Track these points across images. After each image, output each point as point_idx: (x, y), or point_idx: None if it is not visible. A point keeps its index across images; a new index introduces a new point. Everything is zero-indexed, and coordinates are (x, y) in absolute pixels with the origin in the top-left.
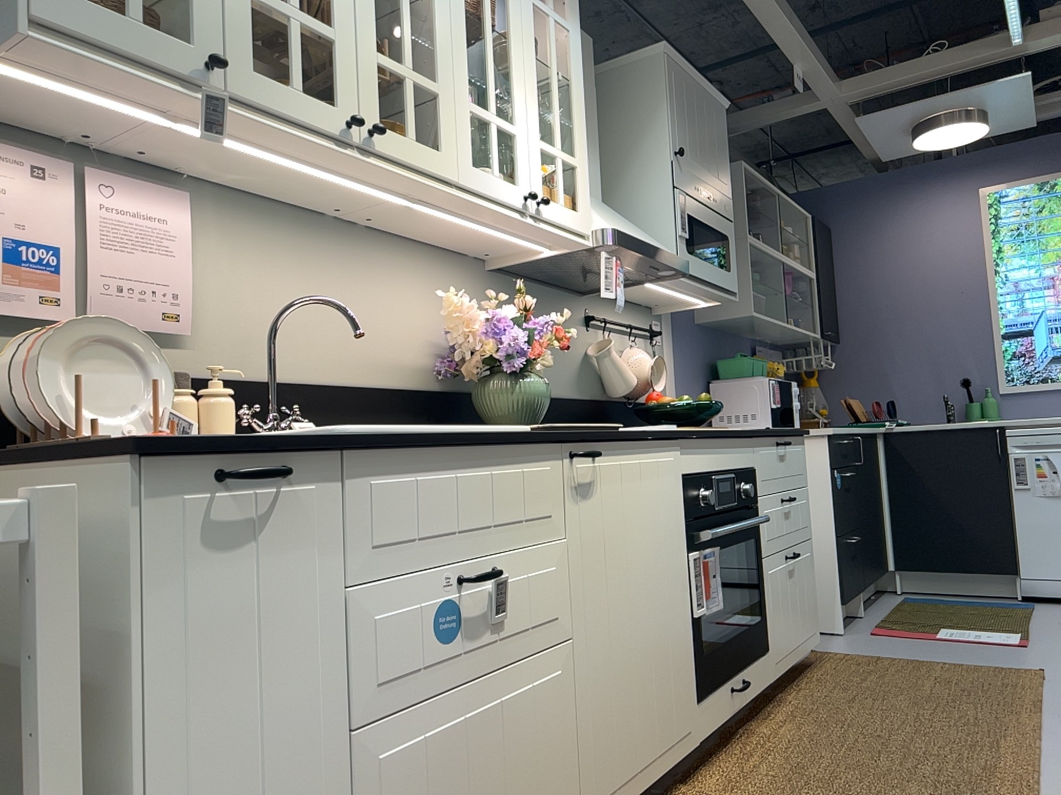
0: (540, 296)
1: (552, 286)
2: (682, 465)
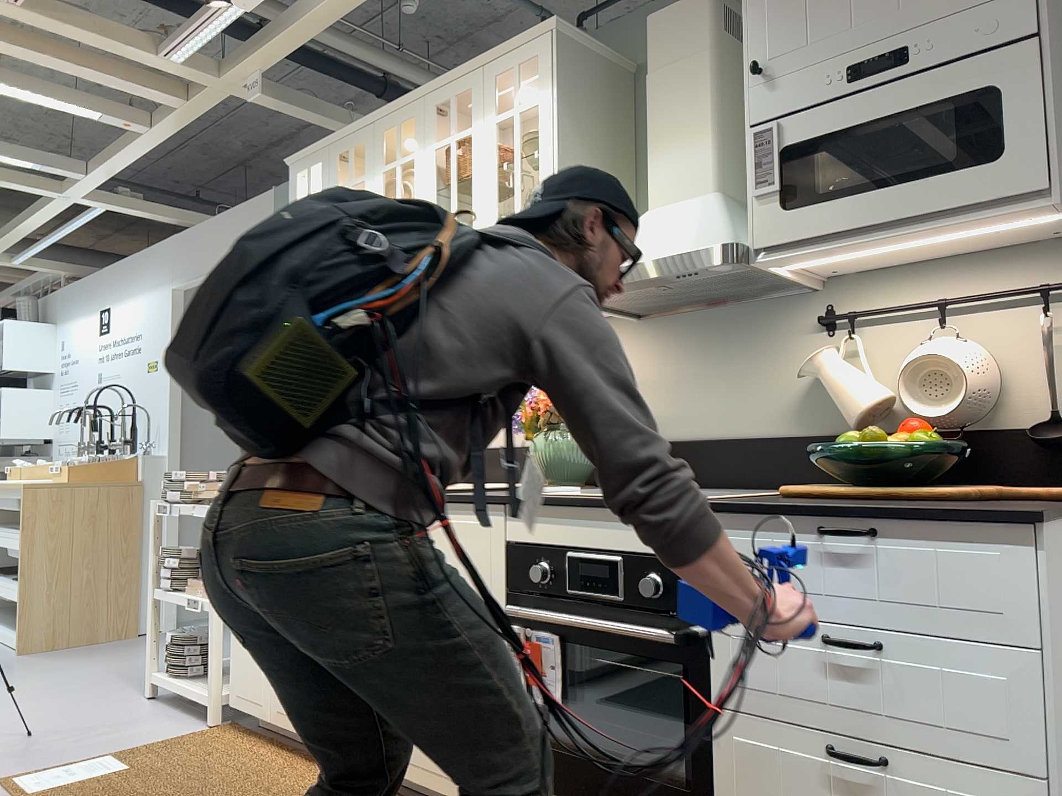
0: (715, 321)
1: (734, 303)
2: (506, 532)
